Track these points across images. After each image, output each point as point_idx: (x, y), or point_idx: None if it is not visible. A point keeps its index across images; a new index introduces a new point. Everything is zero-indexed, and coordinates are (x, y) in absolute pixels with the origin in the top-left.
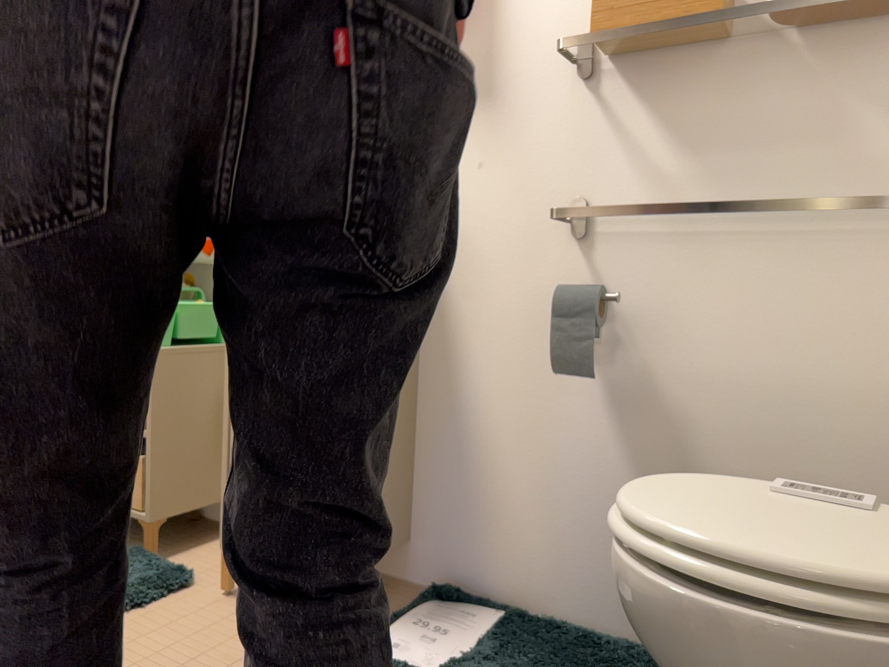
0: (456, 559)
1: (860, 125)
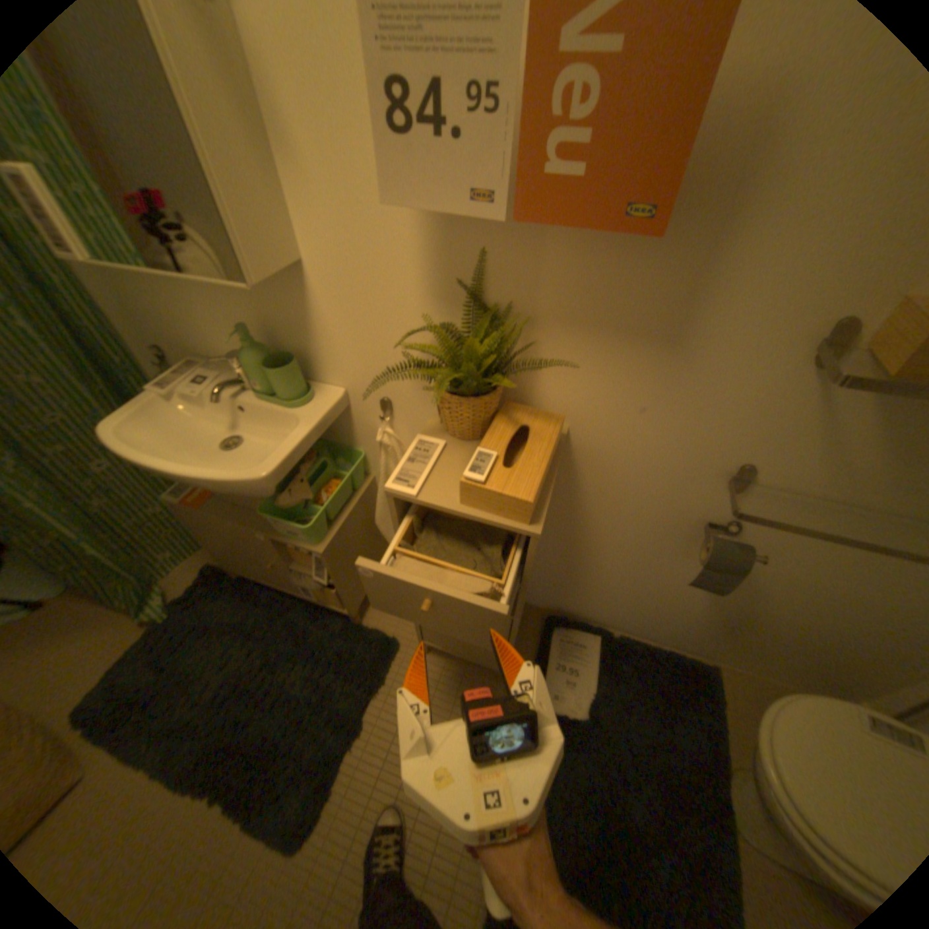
0: (563, 603)
1: None
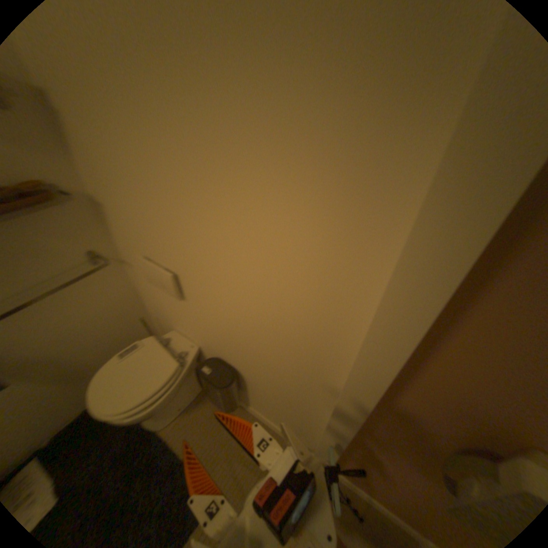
0: None
1: (40, 245)
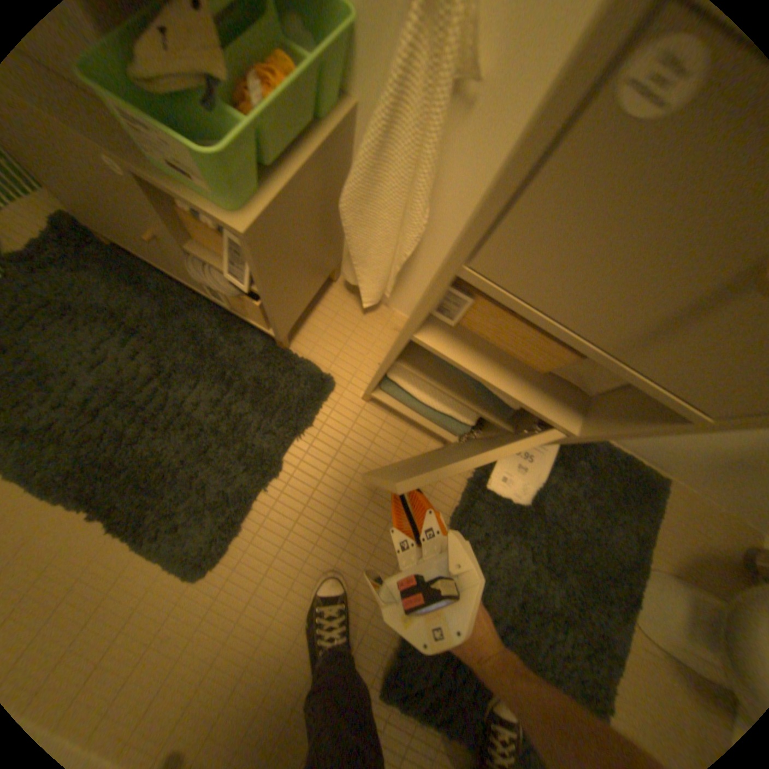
0: None
1: None
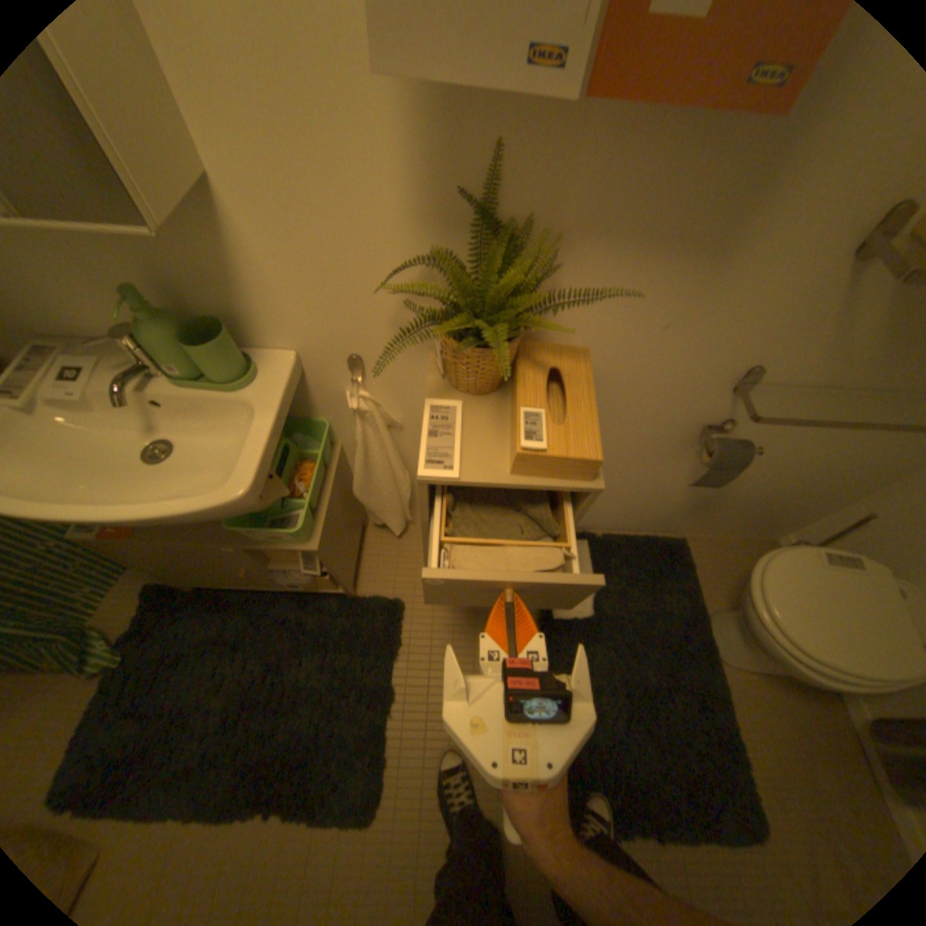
0: None
1: None
